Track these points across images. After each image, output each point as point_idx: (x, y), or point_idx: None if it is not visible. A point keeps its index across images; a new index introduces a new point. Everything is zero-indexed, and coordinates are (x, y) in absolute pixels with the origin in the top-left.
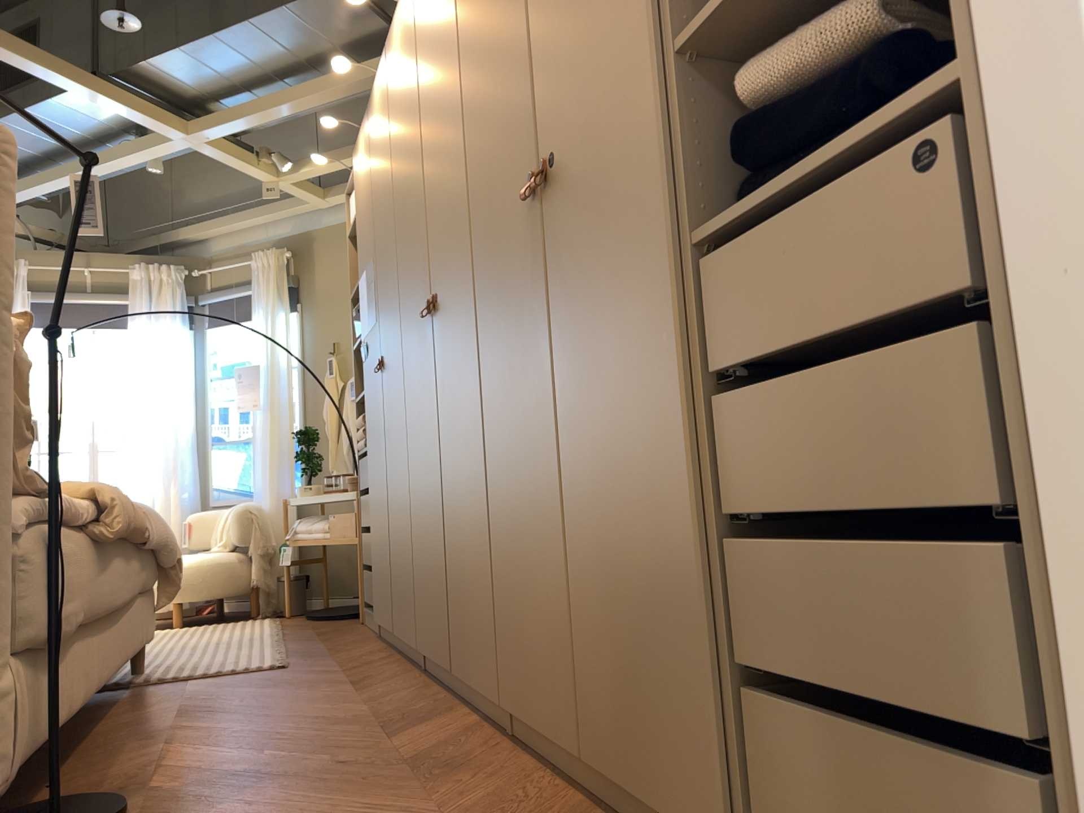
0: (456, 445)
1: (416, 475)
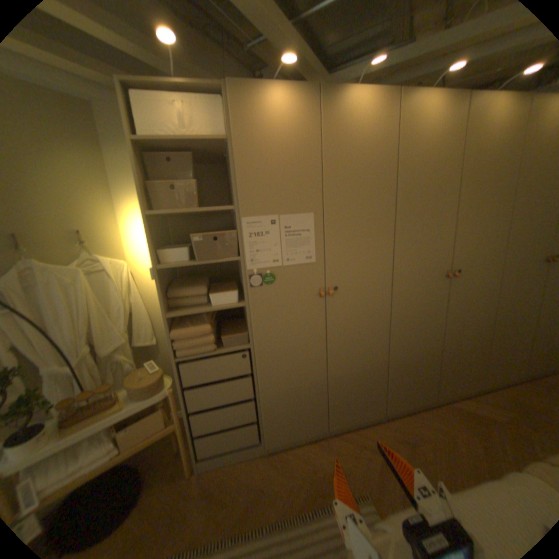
0: (462, 328)
1: (397, 348)
